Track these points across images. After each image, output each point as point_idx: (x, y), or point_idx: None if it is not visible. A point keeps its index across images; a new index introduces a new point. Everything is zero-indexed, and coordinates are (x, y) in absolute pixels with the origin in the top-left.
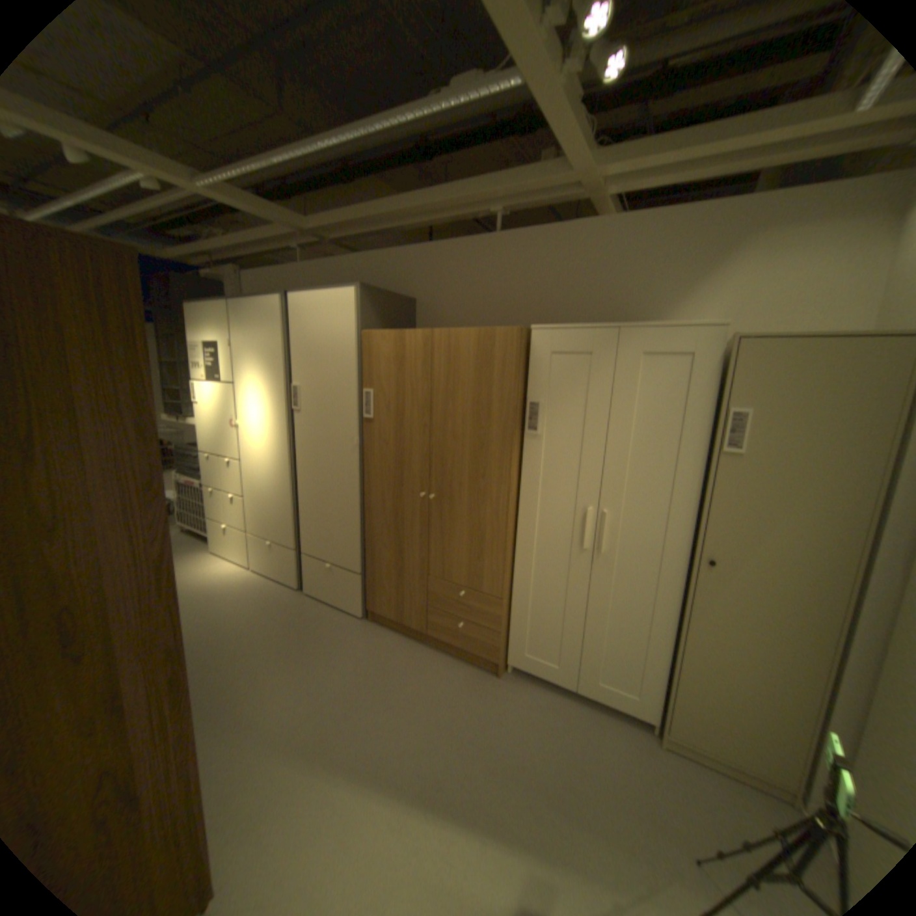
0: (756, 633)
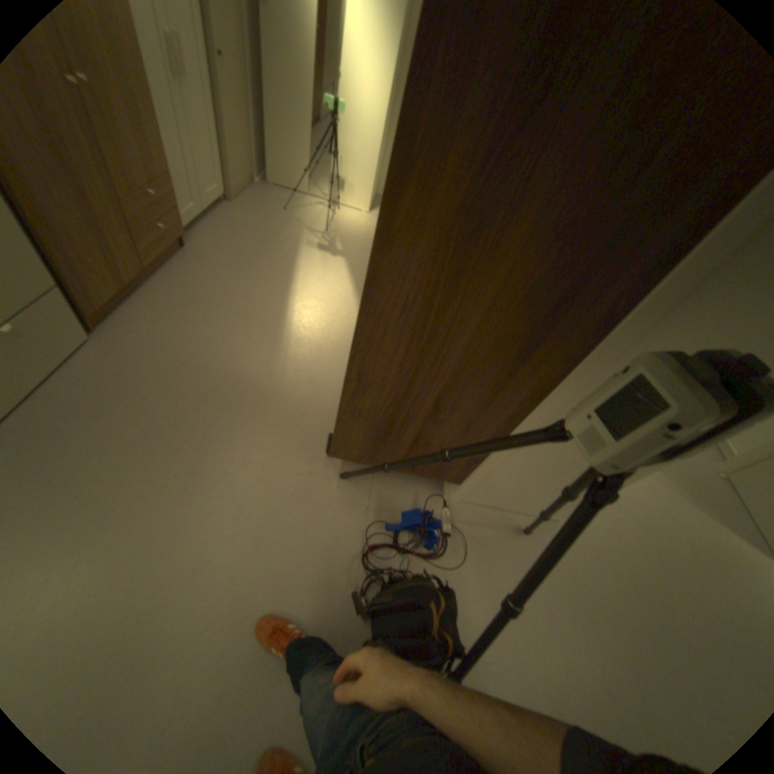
0: (235, 98)
